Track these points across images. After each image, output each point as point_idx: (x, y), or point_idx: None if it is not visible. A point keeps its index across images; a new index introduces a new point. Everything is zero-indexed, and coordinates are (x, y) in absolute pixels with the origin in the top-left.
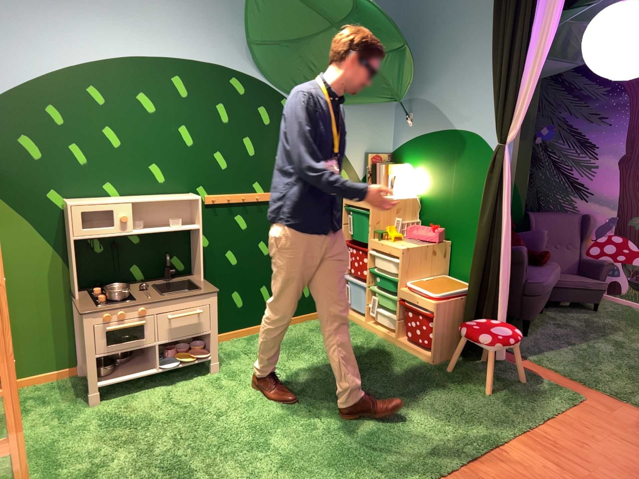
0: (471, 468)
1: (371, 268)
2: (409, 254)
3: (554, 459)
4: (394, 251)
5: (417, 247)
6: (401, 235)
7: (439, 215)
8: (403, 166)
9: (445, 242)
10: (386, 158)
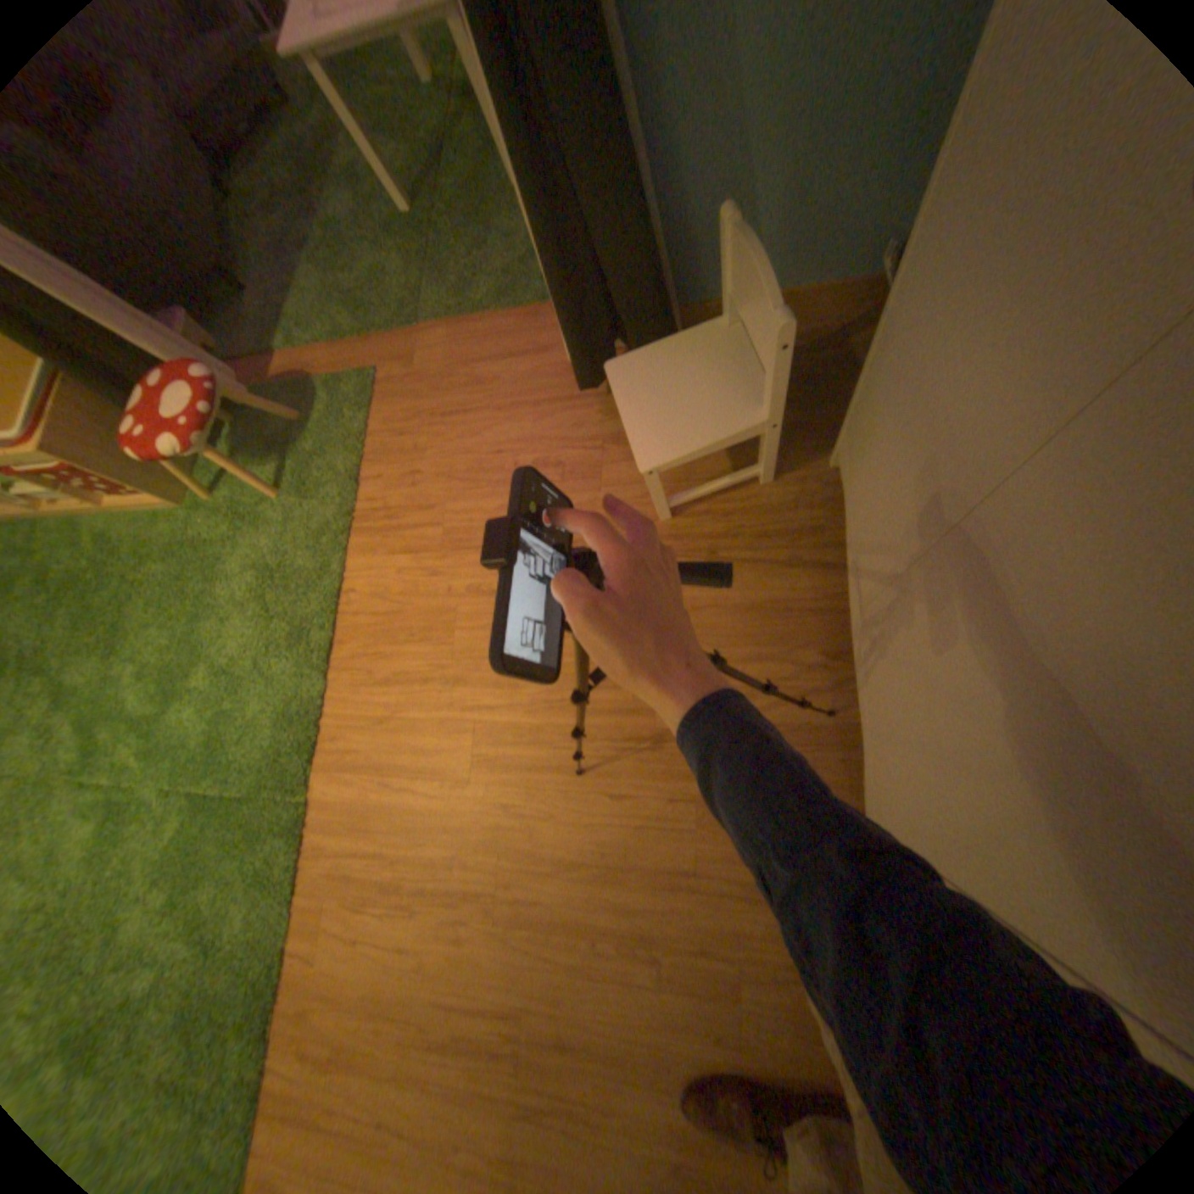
0: (333, 667)
1: None
2: None
3: (398, 546)
4: None
5: None
6: None
7: None
8: None
9: None
10: None
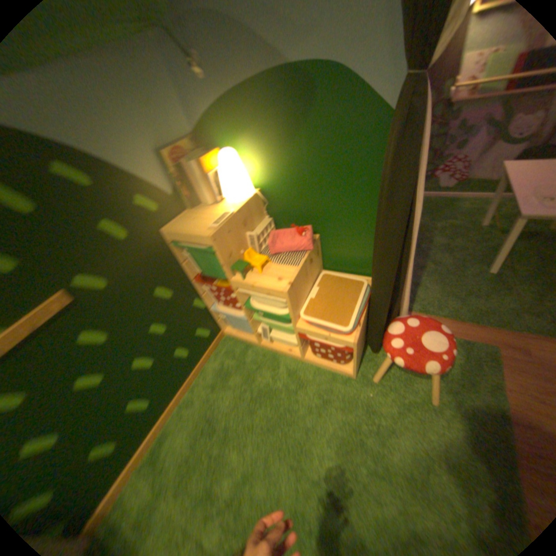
0: None
1: (245, 305)
2: (294, 288)
3: None
4: (274, 292)
5: (298, 272)
6: (266, 257)
7: (294, 206)
8: (223, 154)
9: (314, 239)
10: (189, 146)
